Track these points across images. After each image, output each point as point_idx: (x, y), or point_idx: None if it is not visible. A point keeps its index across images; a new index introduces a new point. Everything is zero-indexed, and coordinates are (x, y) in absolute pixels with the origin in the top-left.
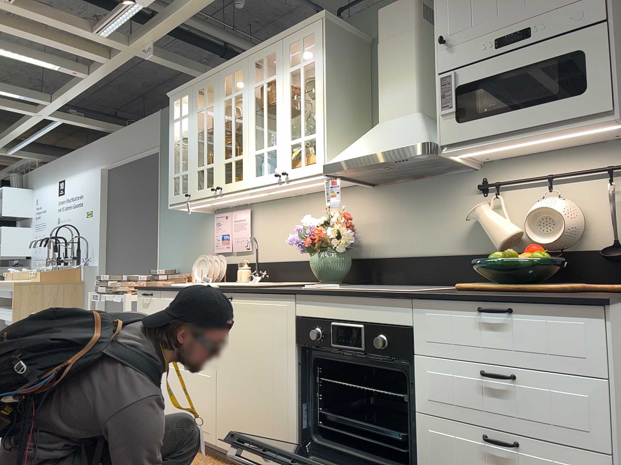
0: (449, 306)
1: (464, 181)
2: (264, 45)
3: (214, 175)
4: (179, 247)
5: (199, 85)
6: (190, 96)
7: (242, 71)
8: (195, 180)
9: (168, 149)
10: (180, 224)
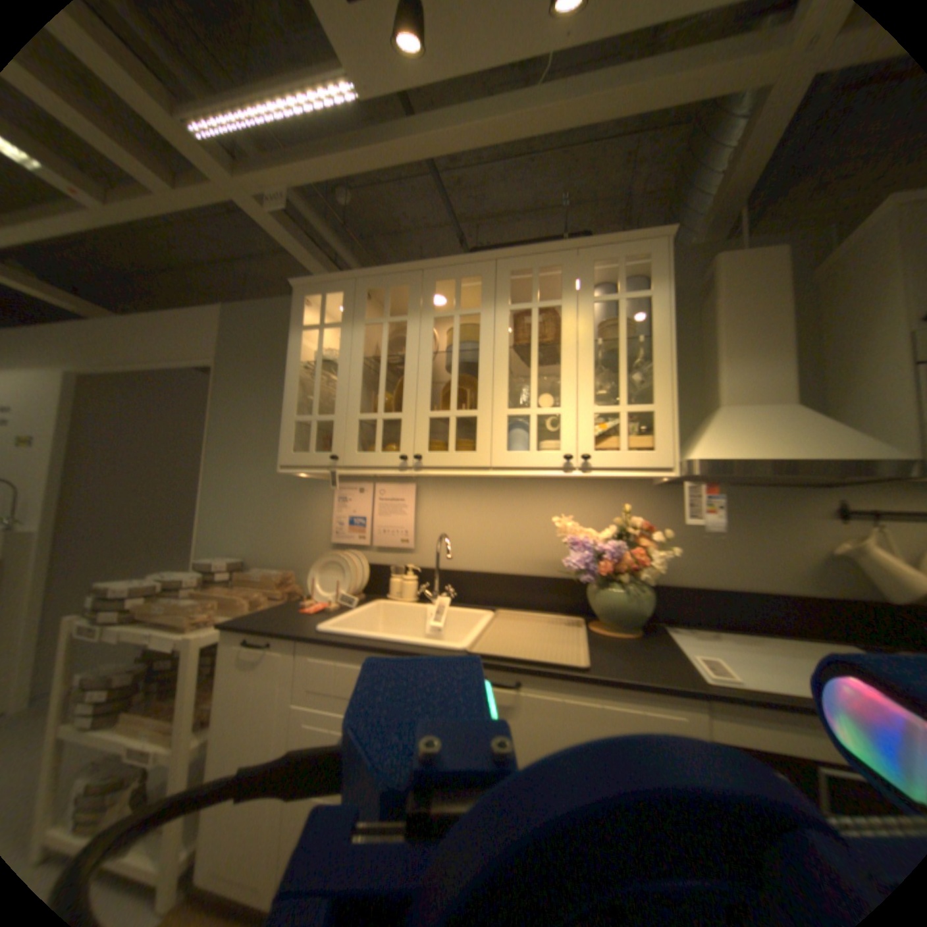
0: None
1: (812, 499)
2: (537, 249)
3: (406, 434)
4: (250, 525)
5: (374, 282)
6: (351, 296)
7: (483, 278)
8: (356, 435)
9: (235, 367)
10: (254, 488)
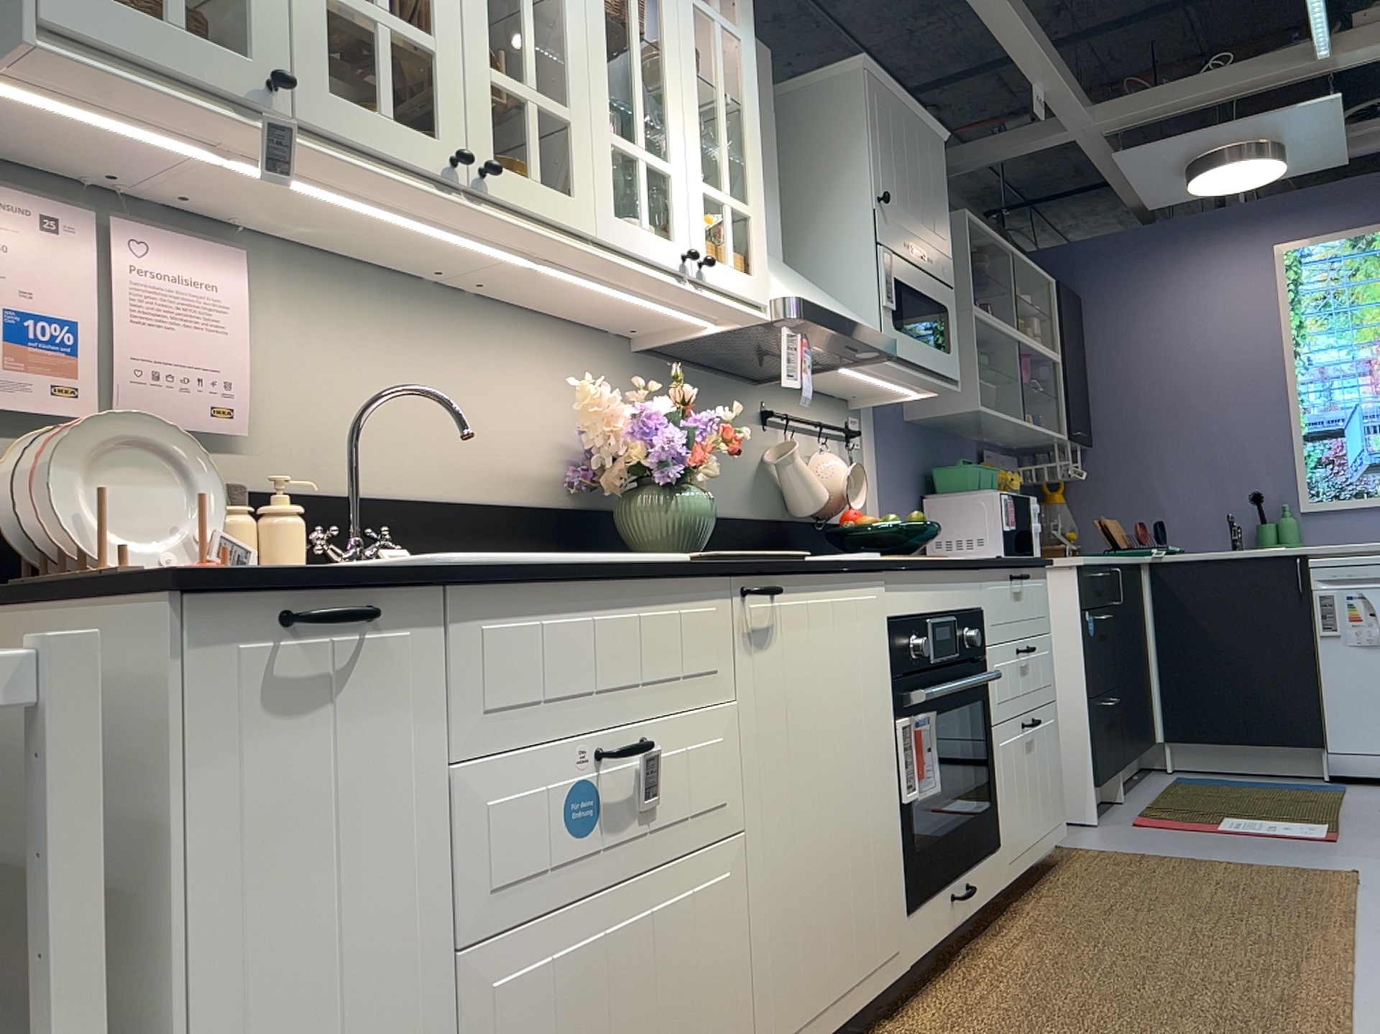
0: (1000, 576)
1: (749, 397)
2: None
3: (445, 97)
4: None
5: None
6: None
7: None
8: (319, 36)
9: None
10: None
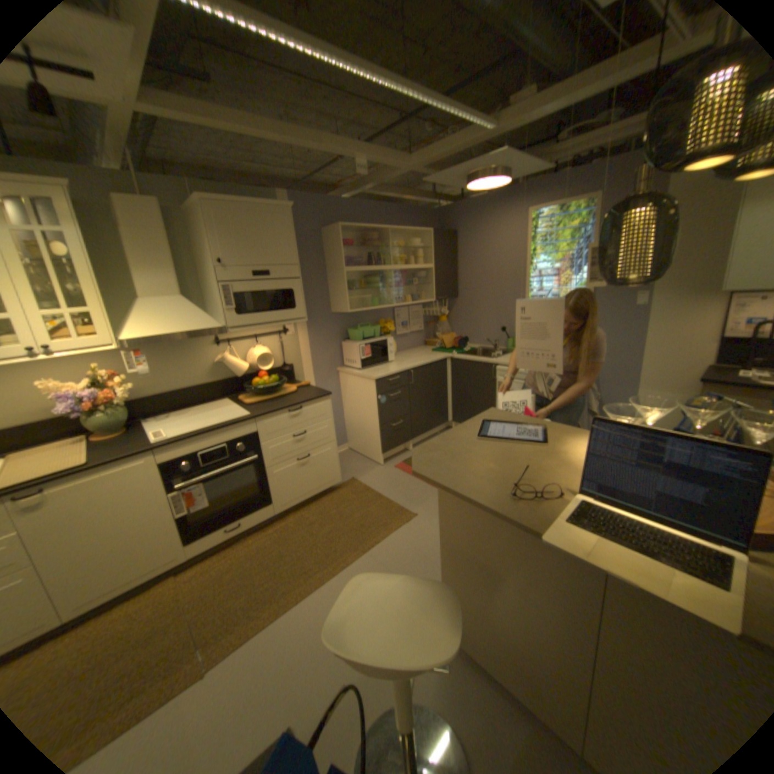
0: (275, 416)
1: (202, 339)
2: None
3: None
4: None
5: None
6: None
7: None
8: None
9: None
10: None
